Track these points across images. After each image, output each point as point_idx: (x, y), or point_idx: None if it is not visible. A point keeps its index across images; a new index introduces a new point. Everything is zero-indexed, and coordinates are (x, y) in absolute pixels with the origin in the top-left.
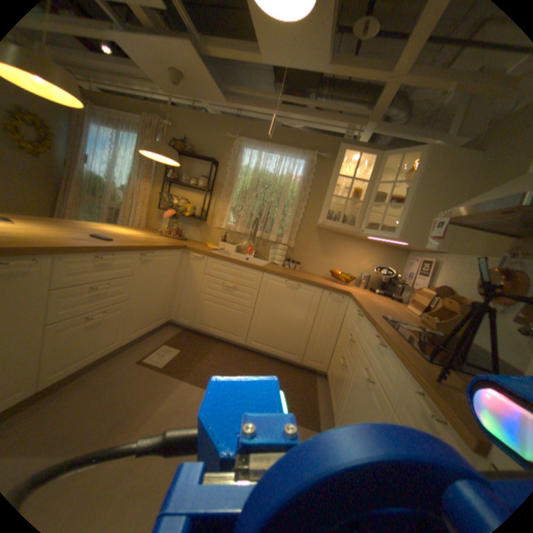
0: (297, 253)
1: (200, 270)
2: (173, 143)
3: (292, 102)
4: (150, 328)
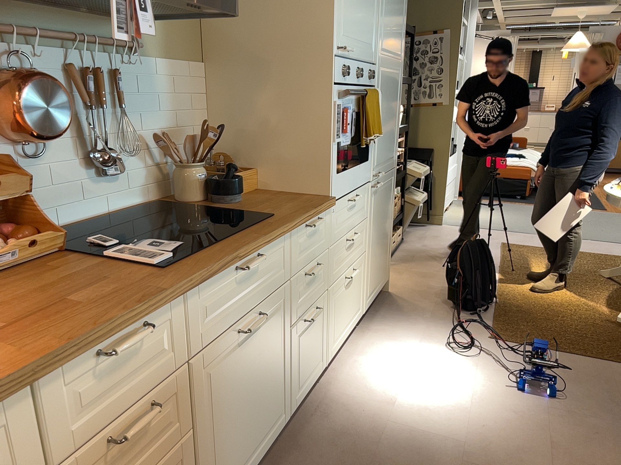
0: None
1: None
2: None
3: None
4: None
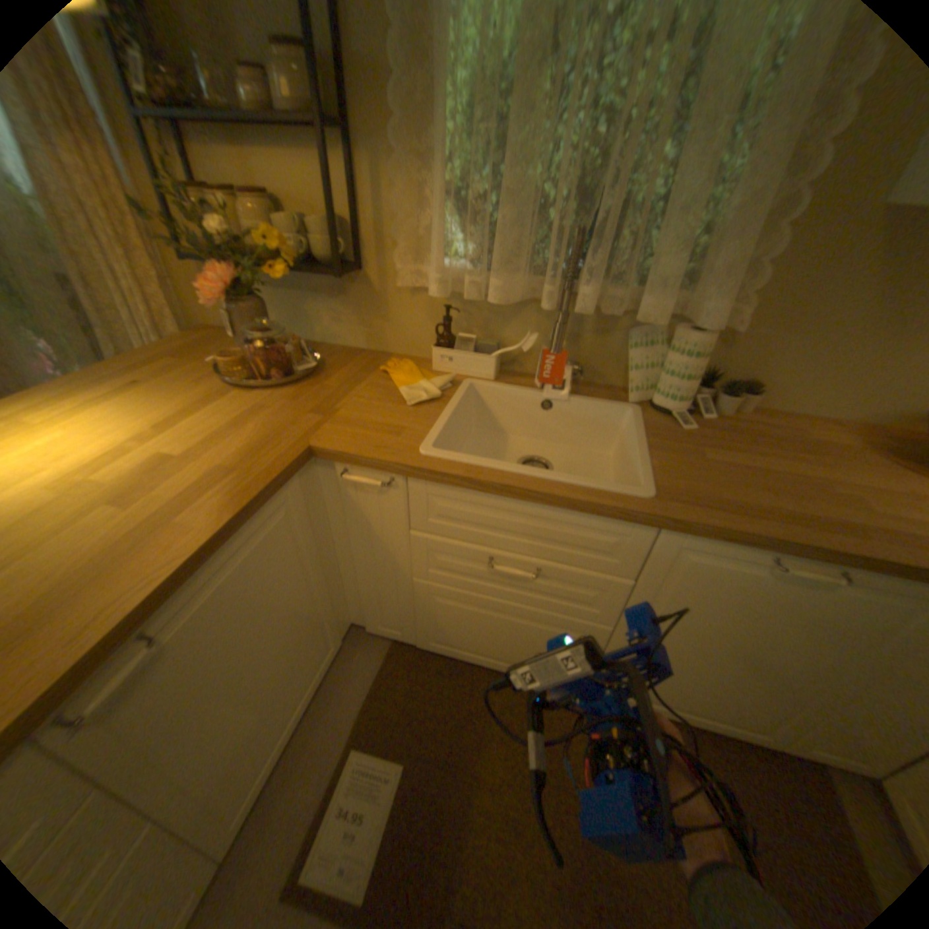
0: (754, 345)
1: (392, 519)
2: None
3: None
4: (296, 720)
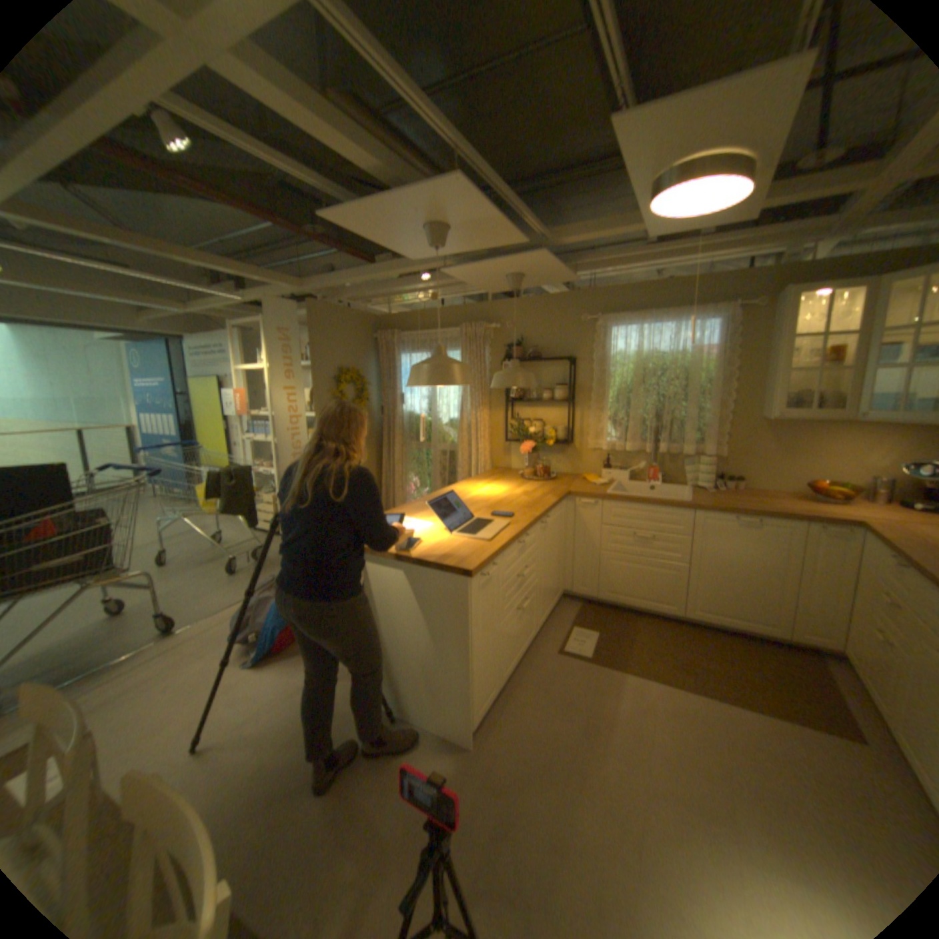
0: (735, 463)
1: (594, 520)
2: (504, 348)
3: (684, 247)
4: (552, 608)
